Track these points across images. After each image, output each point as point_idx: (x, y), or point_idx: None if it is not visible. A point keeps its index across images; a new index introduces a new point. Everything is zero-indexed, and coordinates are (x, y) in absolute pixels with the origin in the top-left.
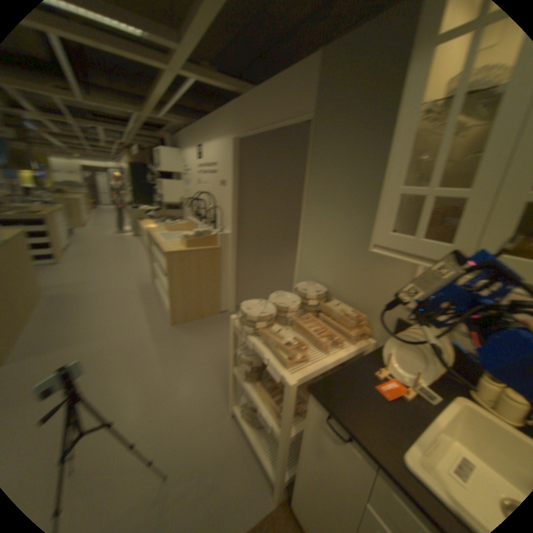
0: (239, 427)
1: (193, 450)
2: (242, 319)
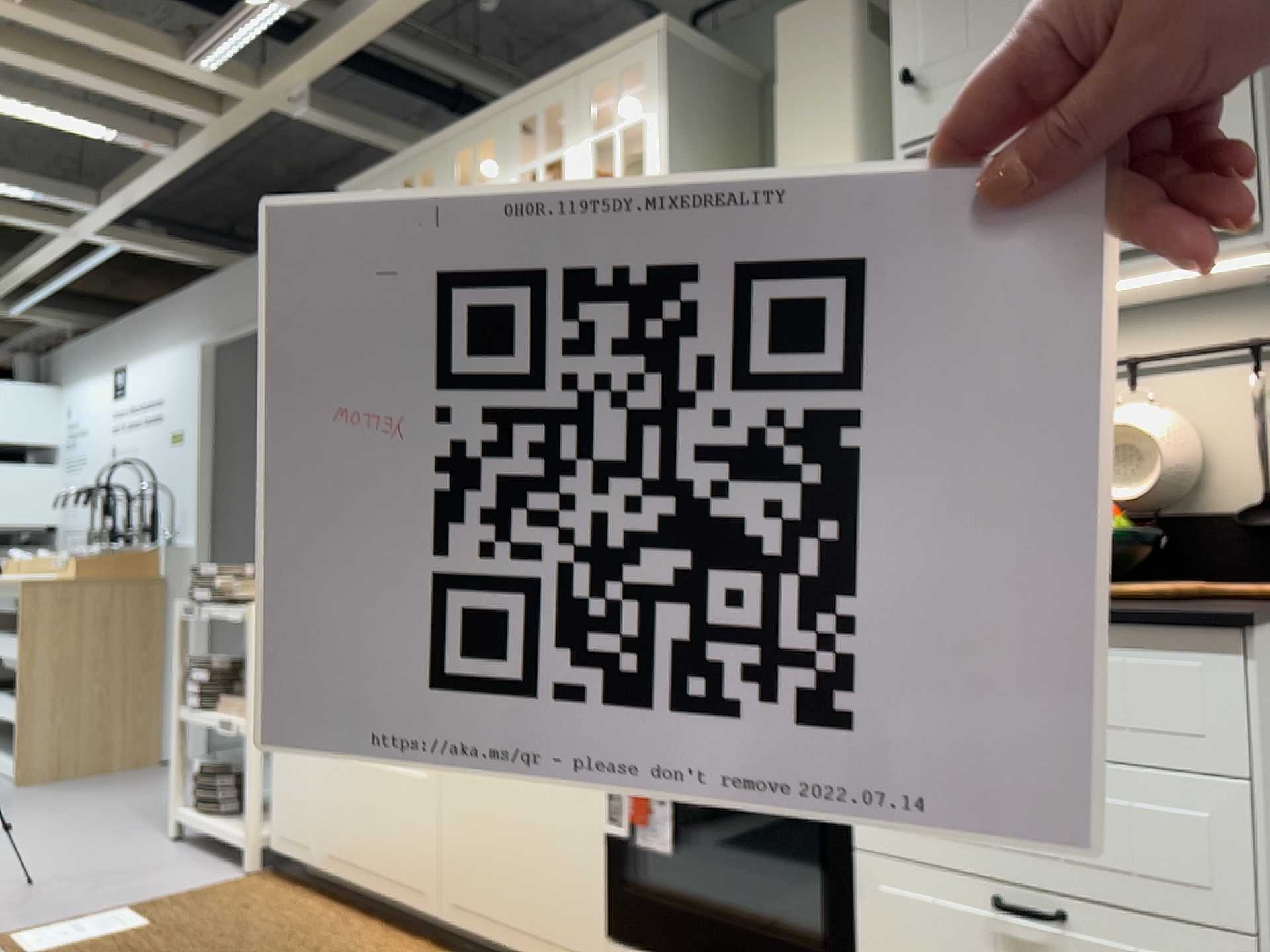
0: (190, 823)
1: (87, 864)
2: (197, 584)
